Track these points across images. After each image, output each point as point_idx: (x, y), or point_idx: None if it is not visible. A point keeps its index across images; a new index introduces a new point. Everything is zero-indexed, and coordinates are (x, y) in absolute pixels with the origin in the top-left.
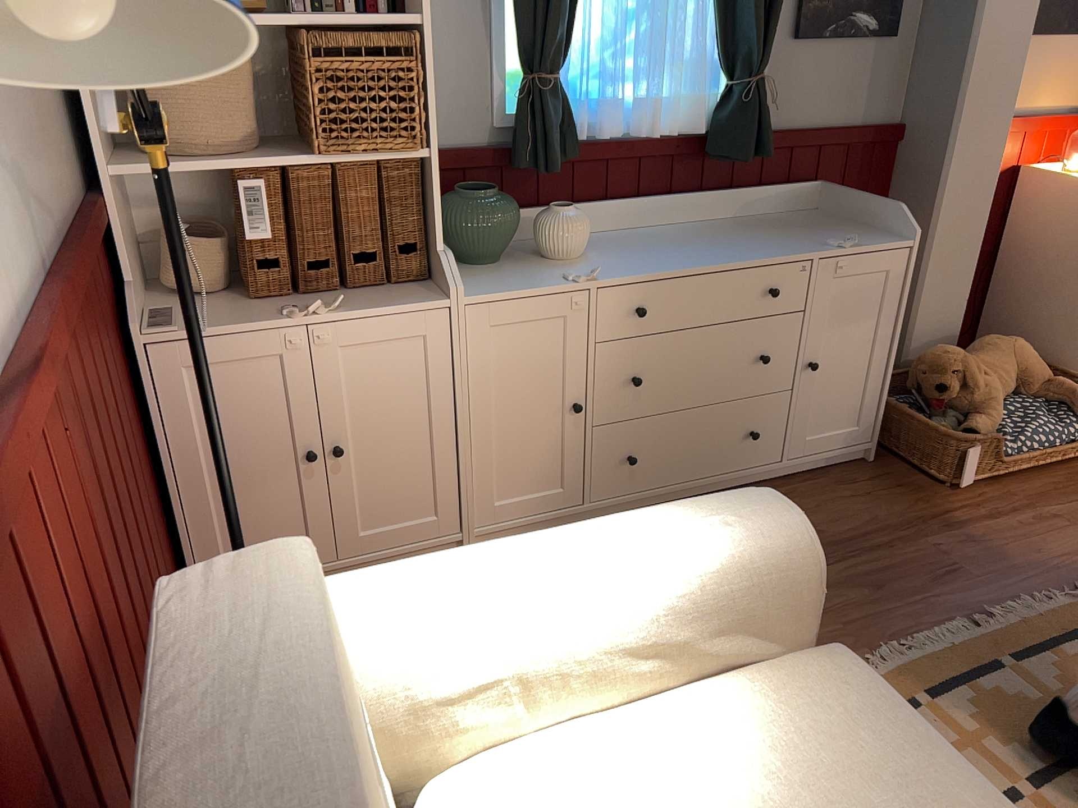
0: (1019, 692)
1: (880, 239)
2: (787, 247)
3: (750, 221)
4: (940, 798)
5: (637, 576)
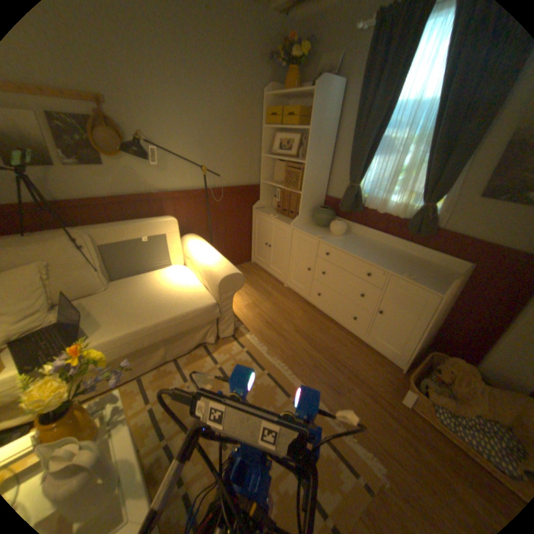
0: (278, 401)
1: (433, 287)
2: (390, 266)
3: (420, 260)
4: (174, 309)
5: (206, 261)
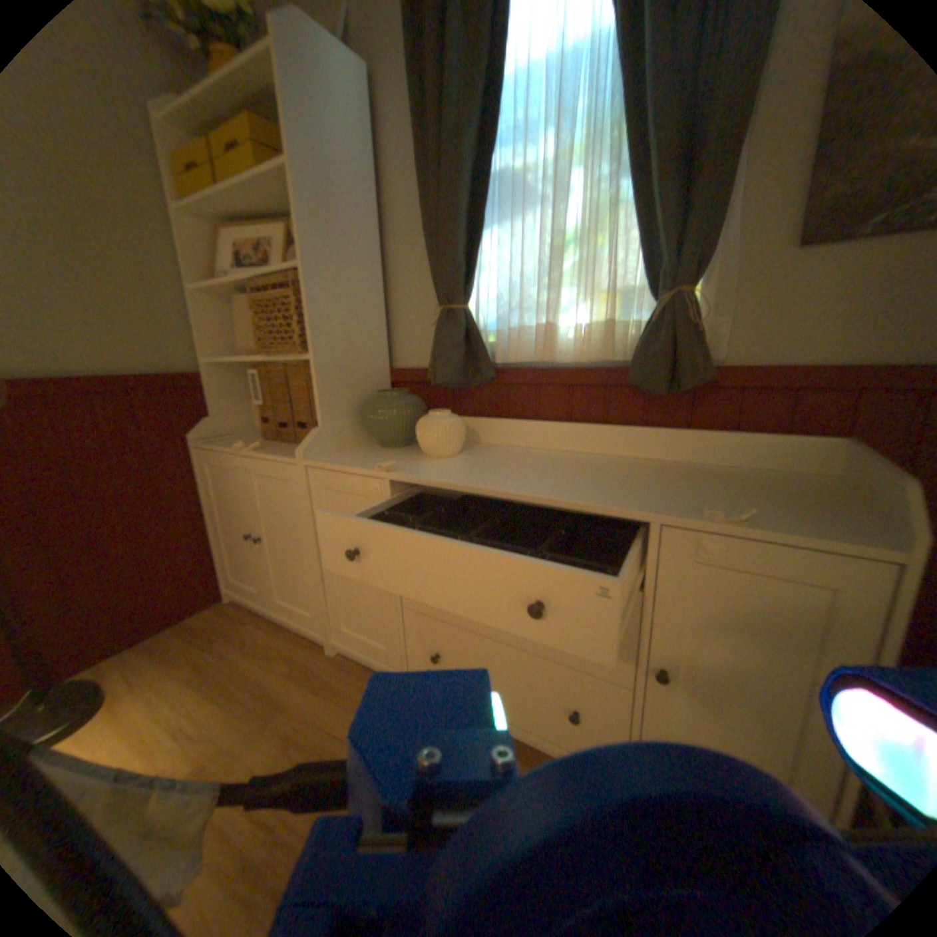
0: None
1: (831, 530)
2: (642, 497)
3: (696, 468)
4: None
5: None
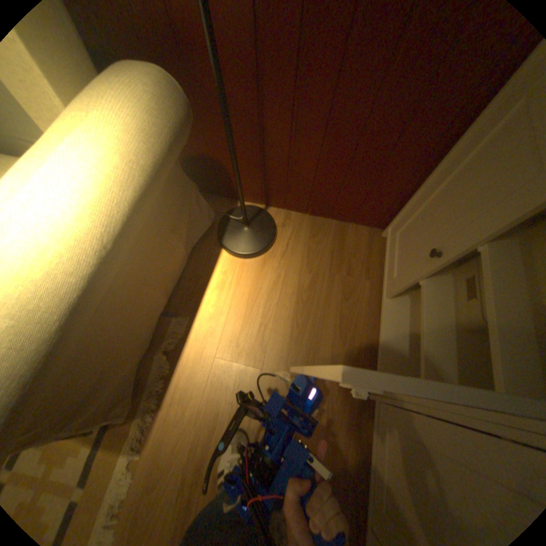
0: None
1: None
2: None
3: None
4: None
5: None
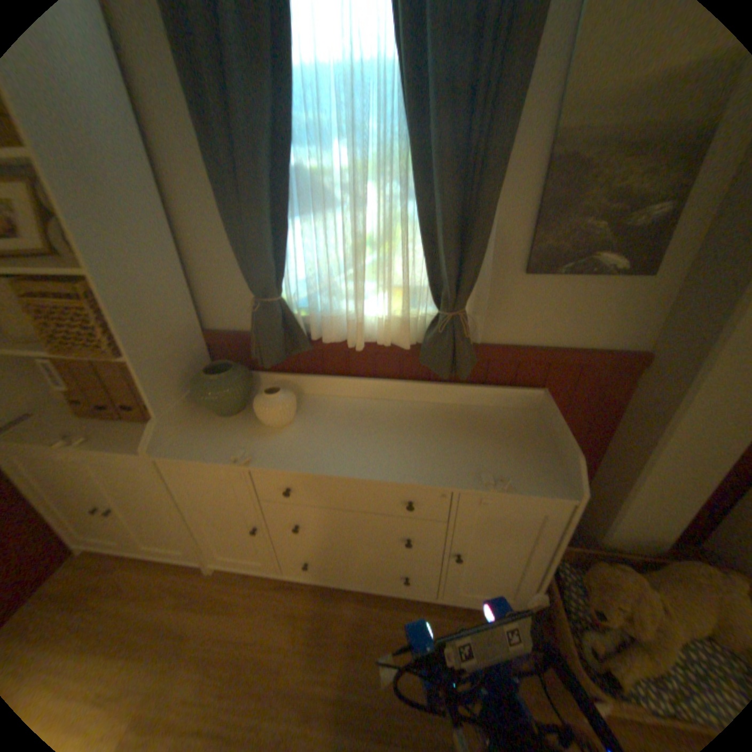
0: None
1: (544, 484)
2: (442, 465)
3: (462, 411)
4: None
5: None
